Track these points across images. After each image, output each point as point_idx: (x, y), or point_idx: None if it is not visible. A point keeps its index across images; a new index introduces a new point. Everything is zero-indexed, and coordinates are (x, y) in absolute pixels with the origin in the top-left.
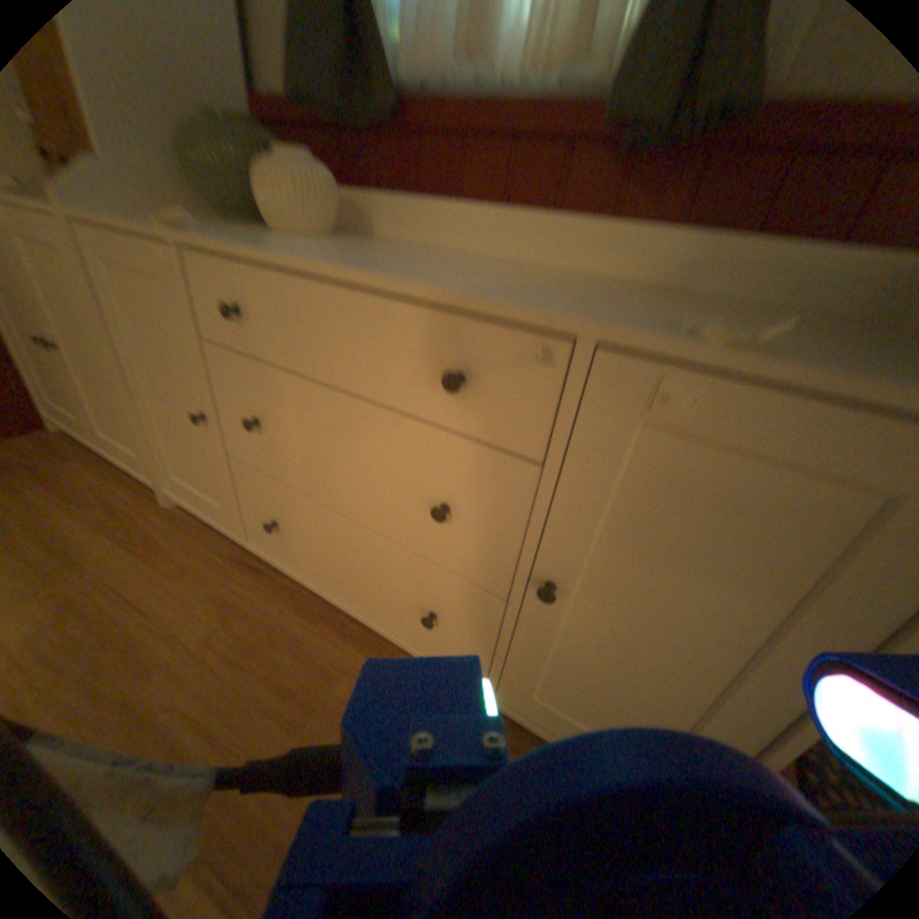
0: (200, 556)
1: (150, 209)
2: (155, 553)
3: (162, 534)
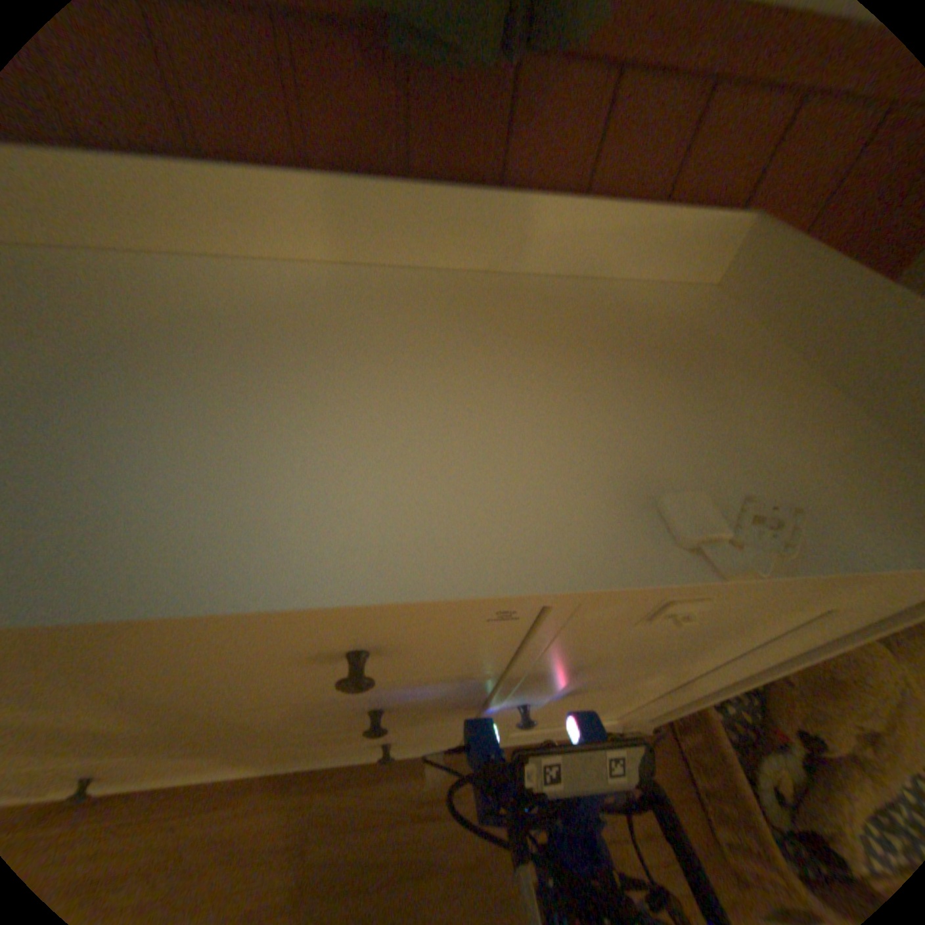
0: None
1: None
2: None
3: None
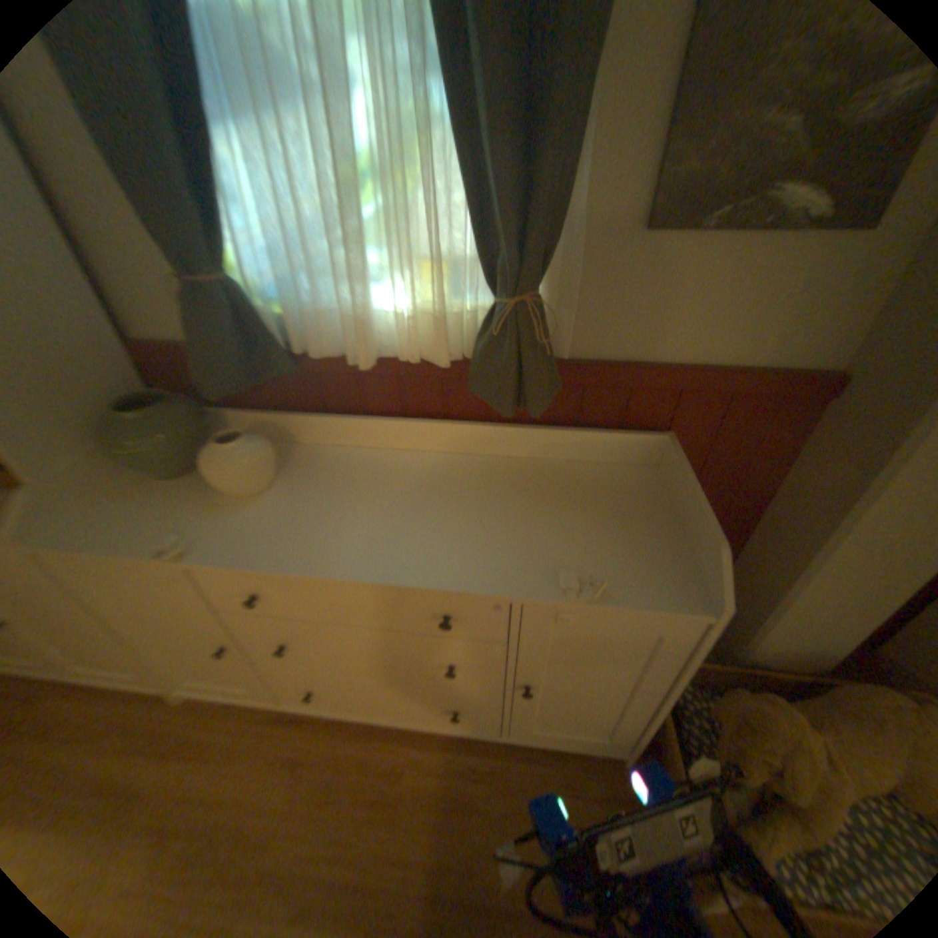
0: (242, 732)
1: (97, 501)
2: (201, 748)
3: (195, 728)
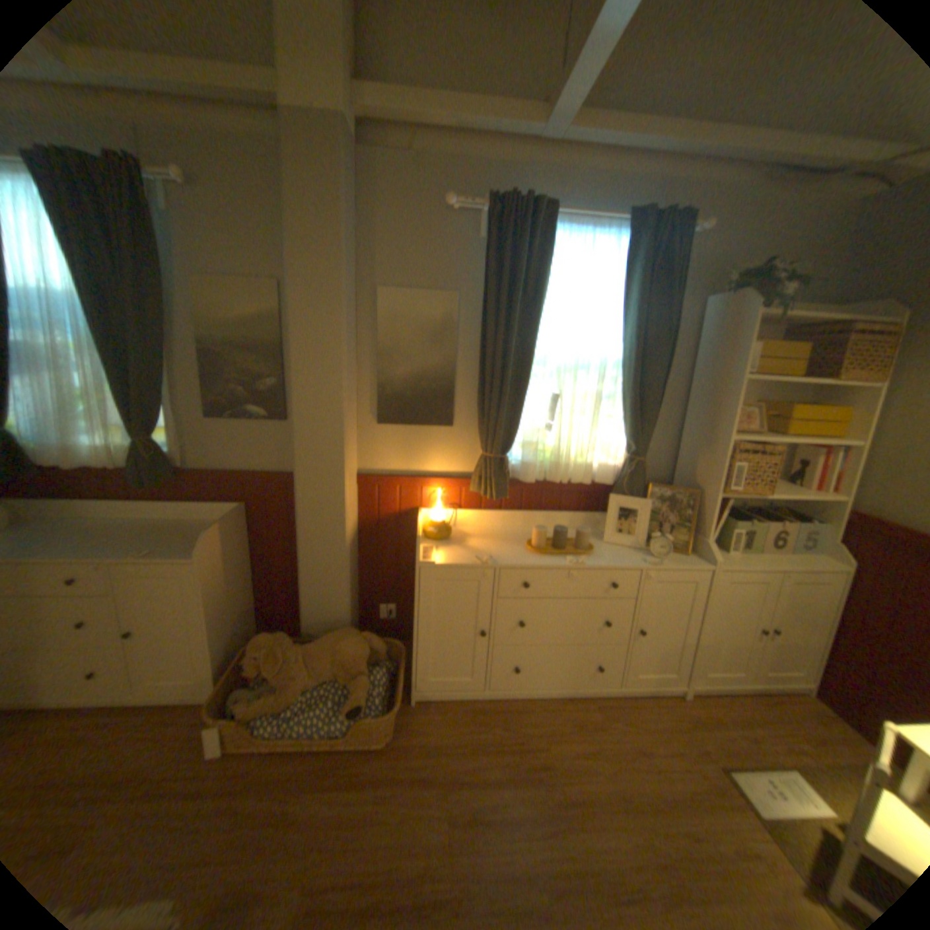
0: None
1: None
2: None
3: None
